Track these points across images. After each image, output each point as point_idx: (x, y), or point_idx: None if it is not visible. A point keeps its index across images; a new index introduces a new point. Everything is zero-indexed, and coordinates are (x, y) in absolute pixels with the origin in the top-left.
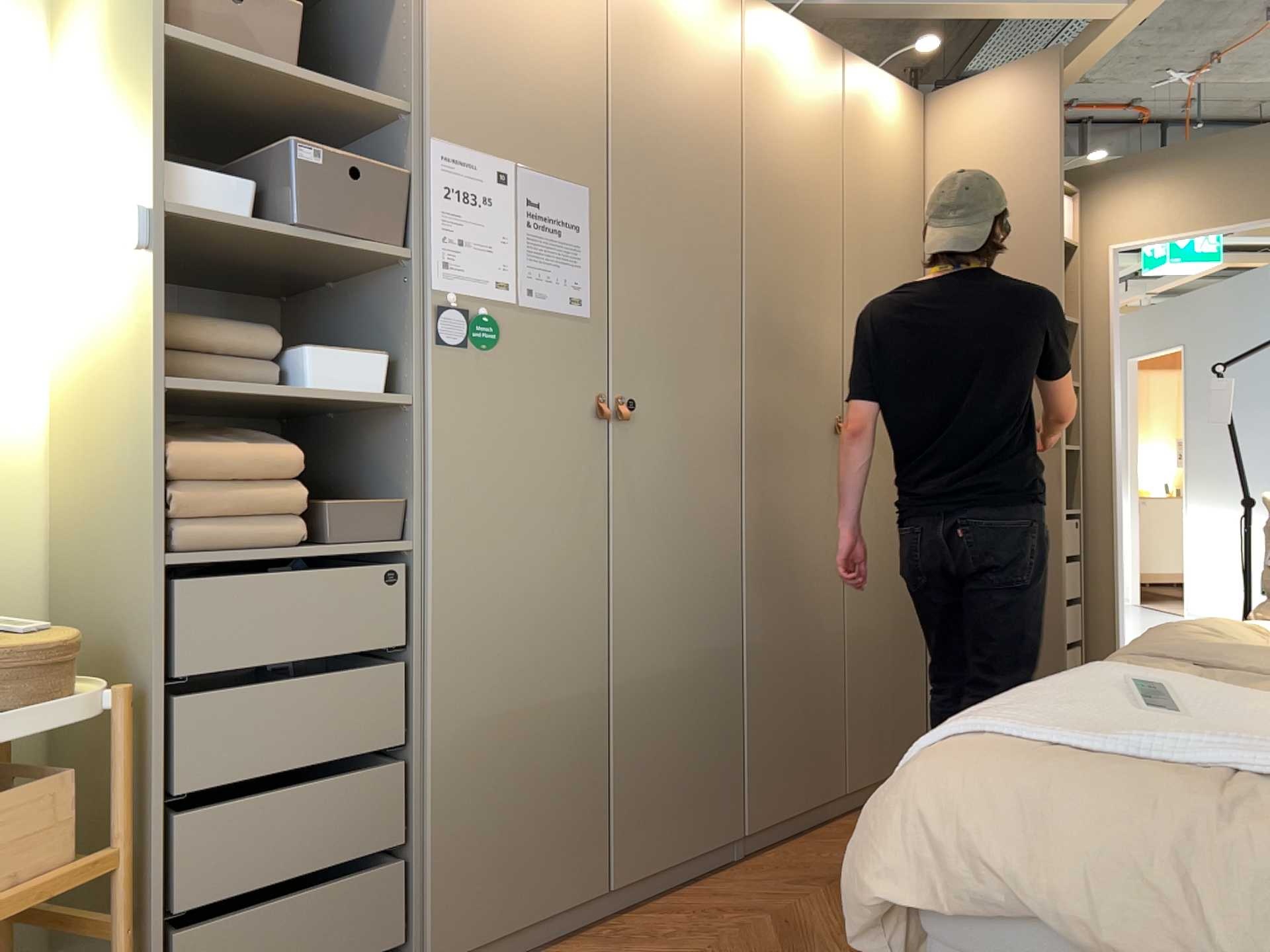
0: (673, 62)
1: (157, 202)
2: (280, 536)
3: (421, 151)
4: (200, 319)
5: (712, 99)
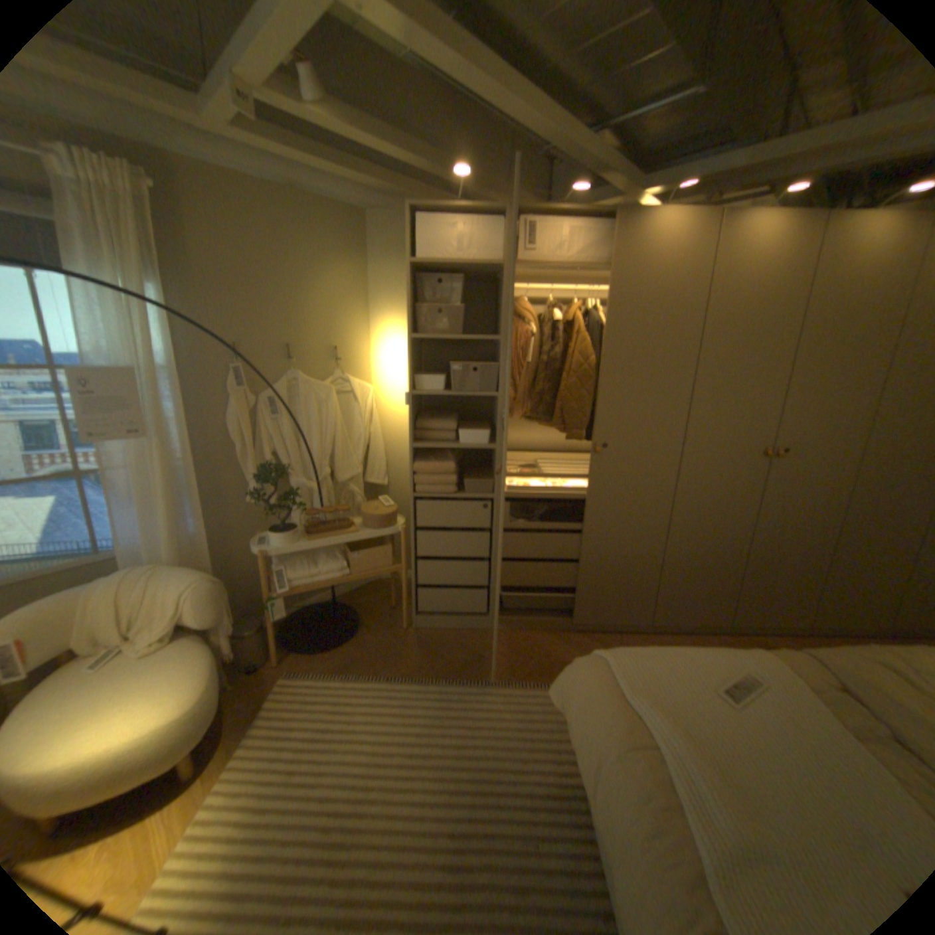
0: (653, 273)
1: (410, 392)
2: (448, 490)
3: (502, 355)
4: (432, 419)
5: (682, 285)
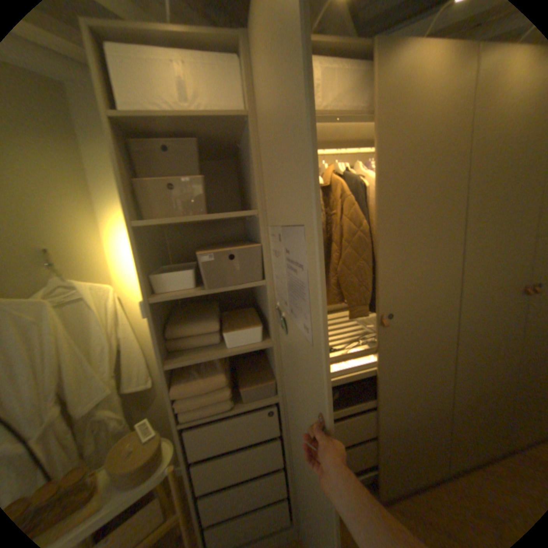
0: (420, 120)
1: (145, 300)
2: (222, 409)
3: (265, 233)
4: (187, 323)
5: (448, 132)
